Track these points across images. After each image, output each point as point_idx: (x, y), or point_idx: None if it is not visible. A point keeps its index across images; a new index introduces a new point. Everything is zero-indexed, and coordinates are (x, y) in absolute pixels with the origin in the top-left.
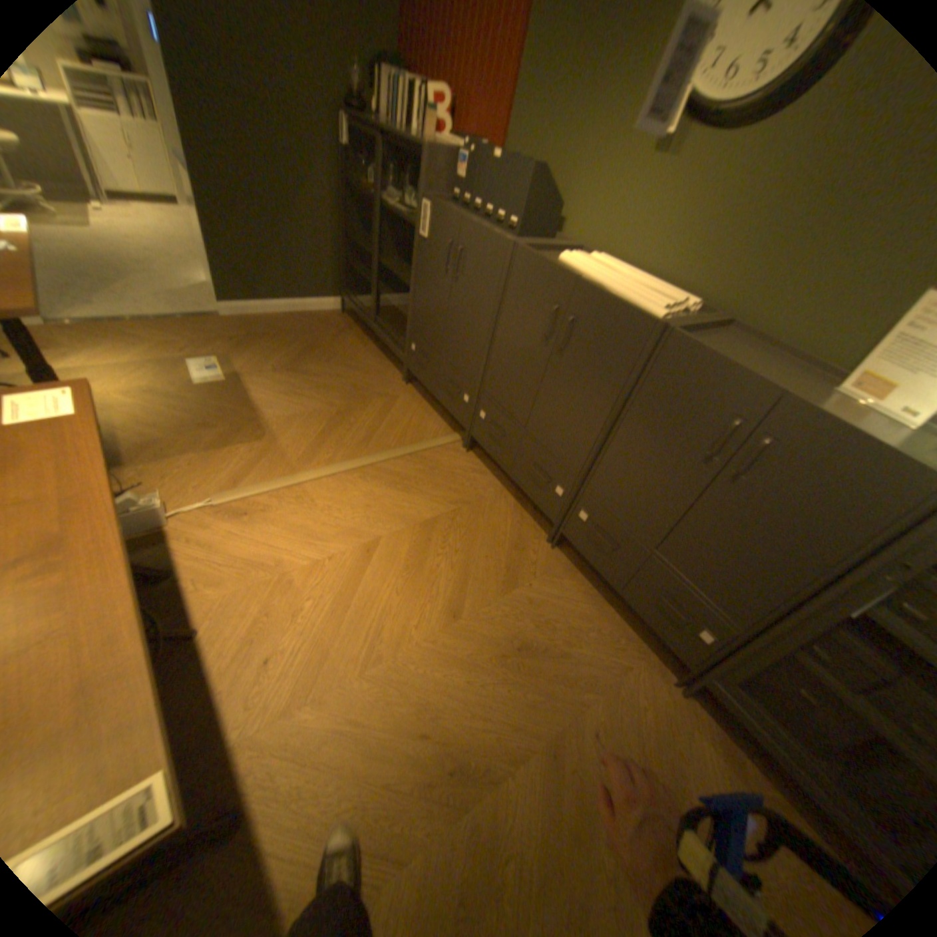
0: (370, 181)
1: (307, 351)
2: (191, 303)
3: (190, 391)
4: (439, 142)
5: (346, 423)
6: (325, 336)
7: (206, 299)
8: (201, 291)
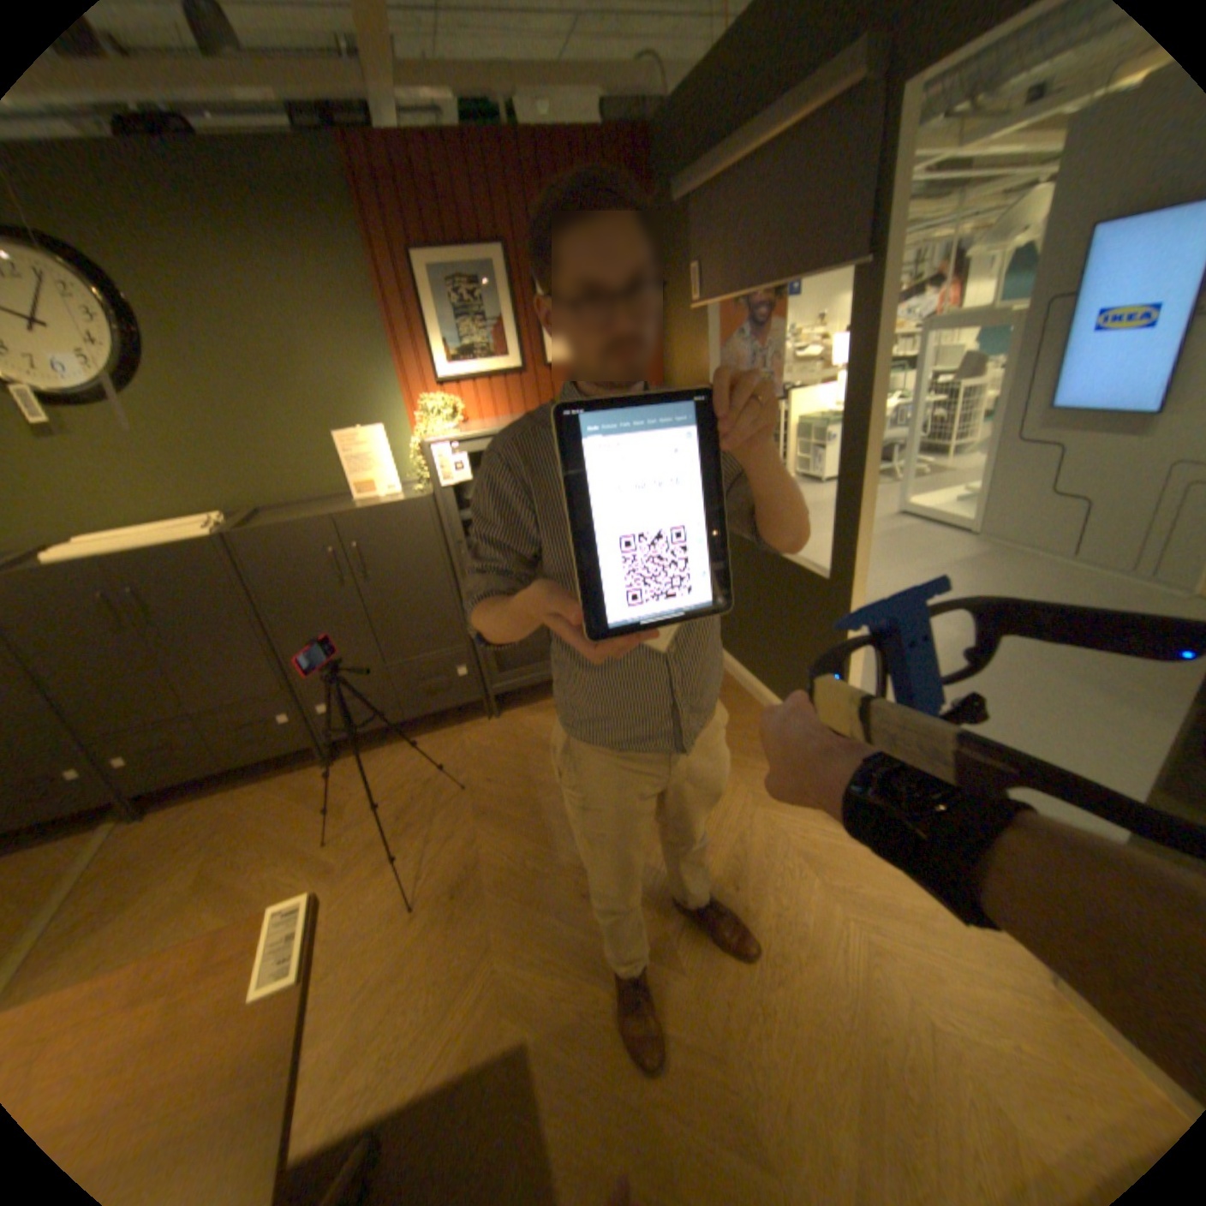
0: None
1: None
2: None
3: None
4: None
5: None
6: None
7: None
8: None
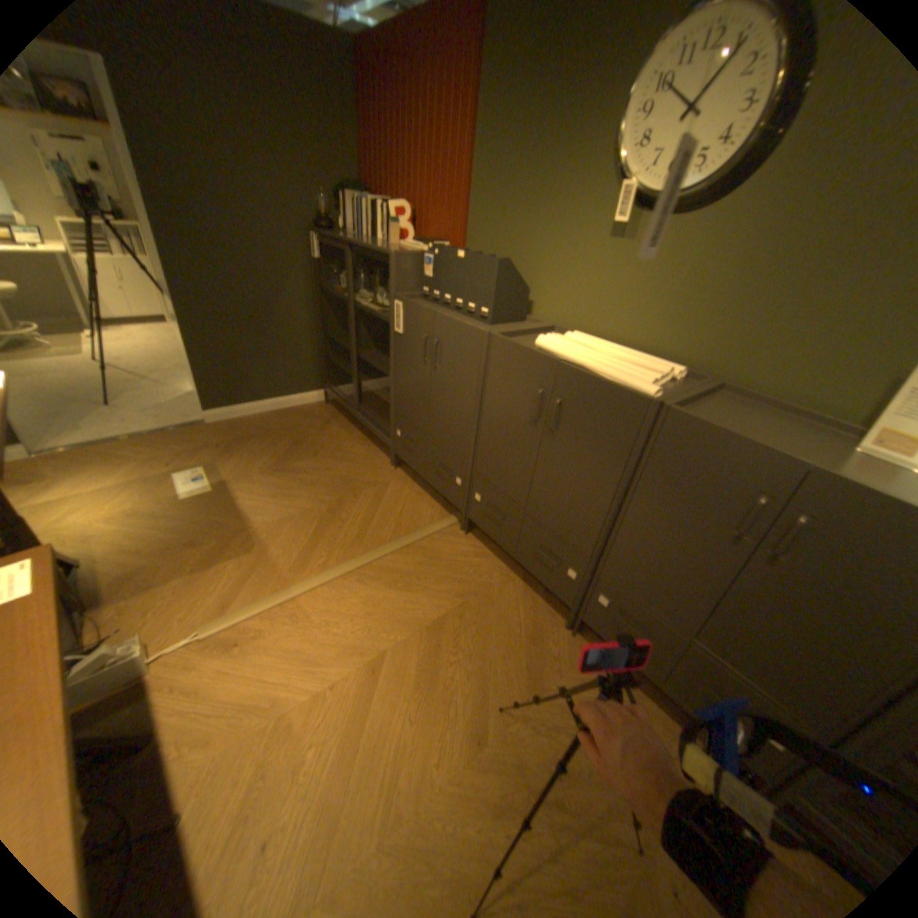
0: (343, 286)
1: (295, 448)
2: (179, 415)
3: (177, 508)
4: (405, 248)
5: (339, 519)
6: (311, 430)
7: (194, 408)
8: (188, 402)
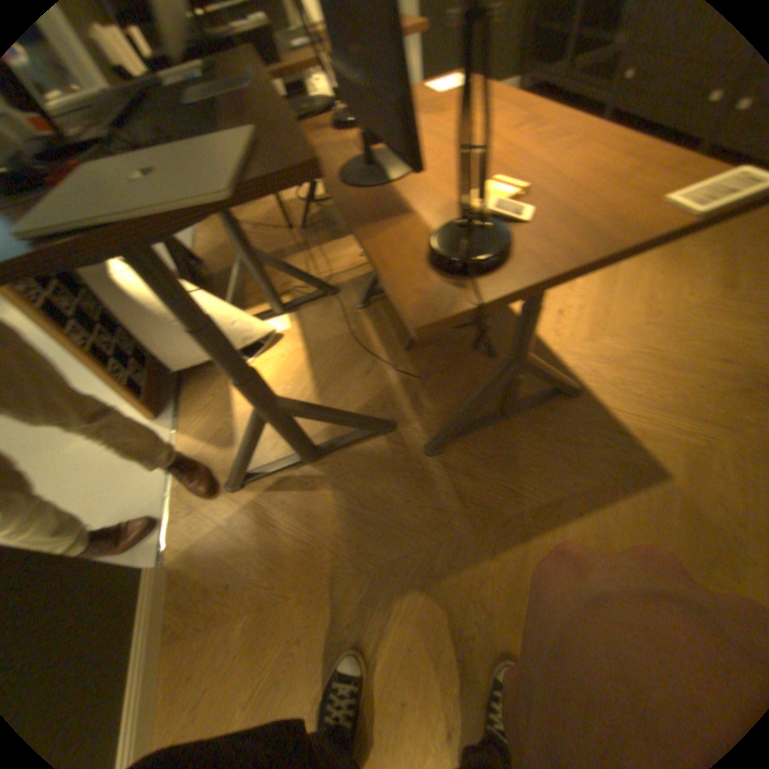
0: None
1: None
2: None
3: None
4: None
5: None
6: None
7: None
8: None
